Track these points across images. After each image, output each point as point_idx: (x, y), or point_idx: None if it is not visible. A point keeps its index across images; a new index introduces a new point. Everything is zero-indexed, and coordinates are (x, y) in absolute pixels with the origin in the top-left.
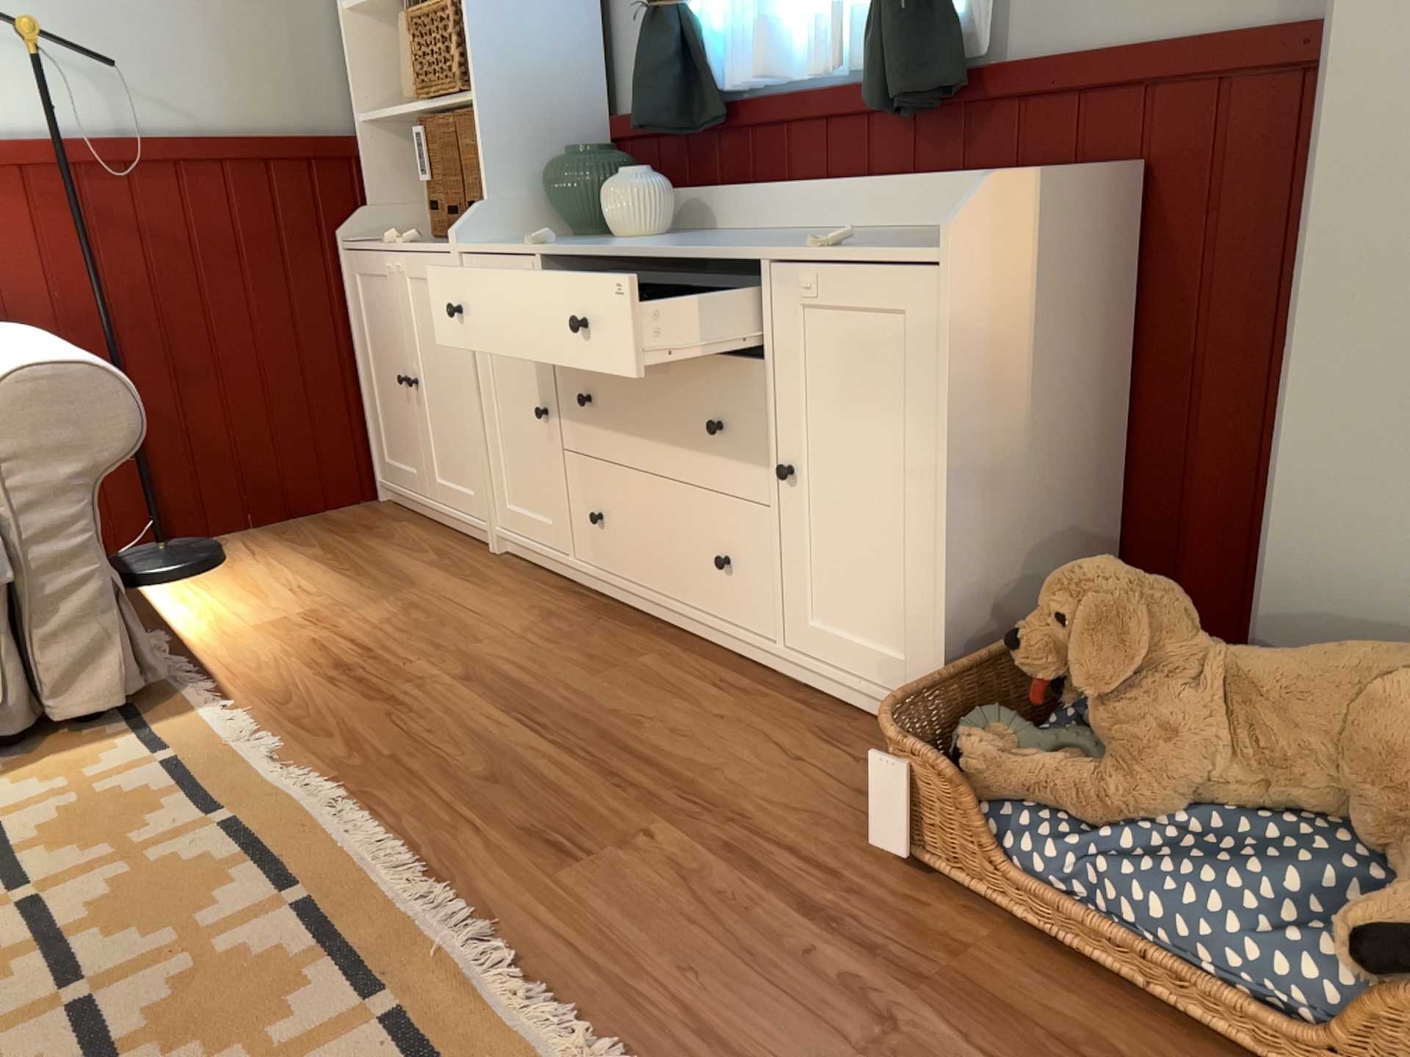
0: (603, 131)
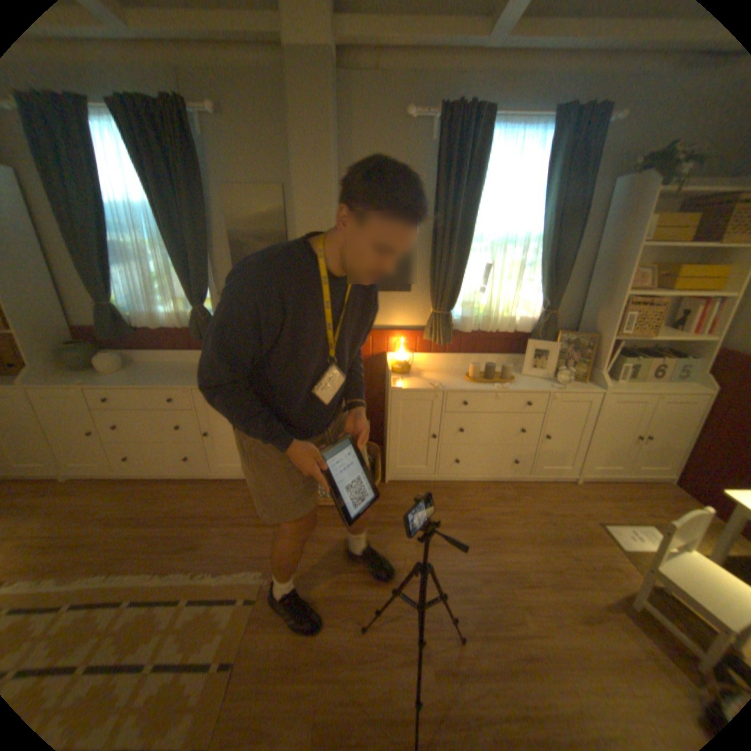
0: (67, 331)
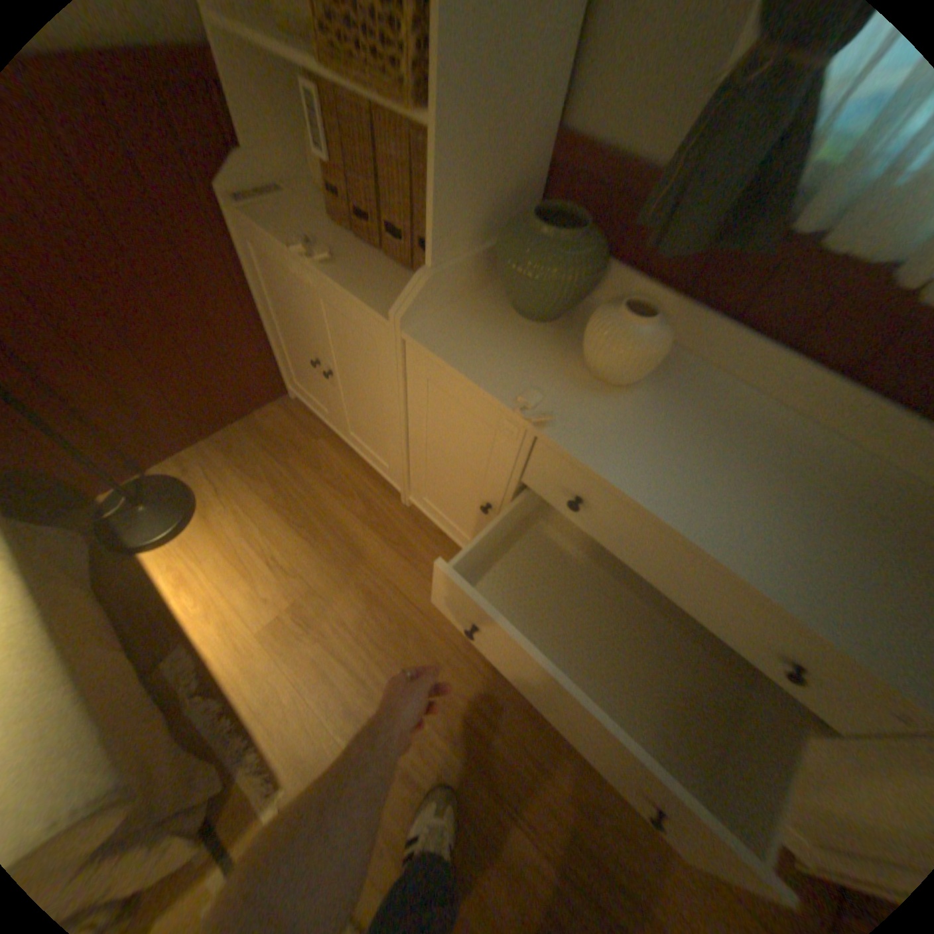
0: (553, 146)
